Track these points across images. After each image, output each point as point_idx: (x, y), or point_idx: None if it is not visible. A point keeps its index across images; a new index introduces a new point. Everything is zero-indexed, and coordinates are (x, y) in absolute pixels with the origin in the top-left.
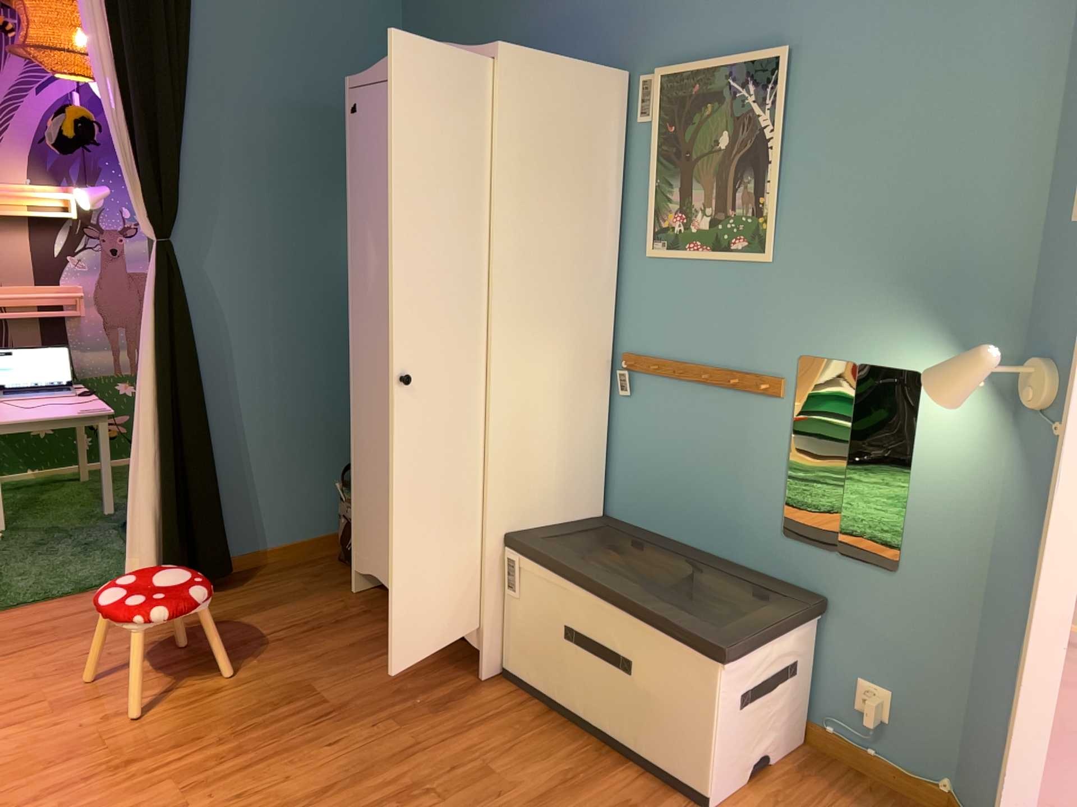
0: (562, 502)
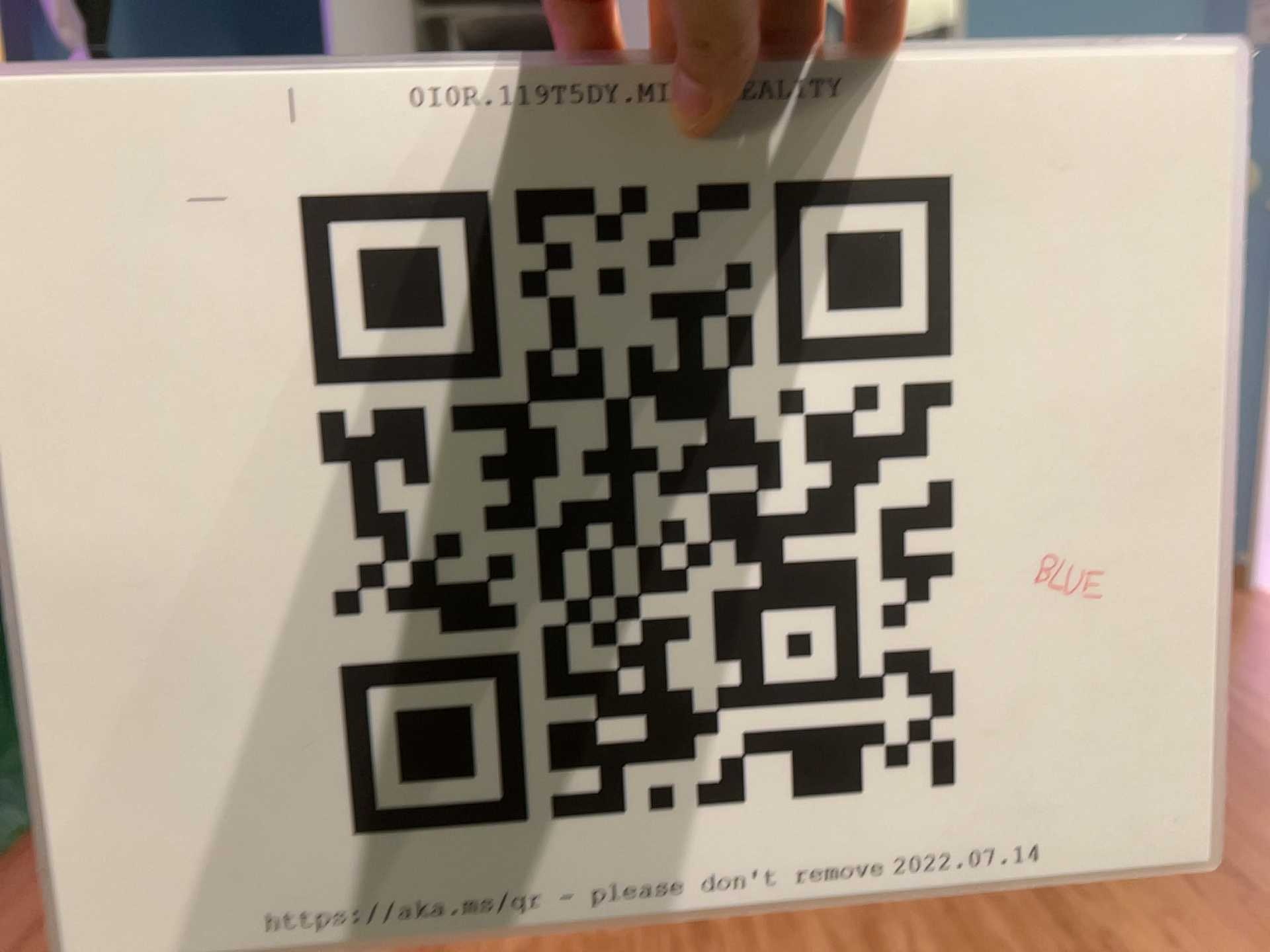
0: None
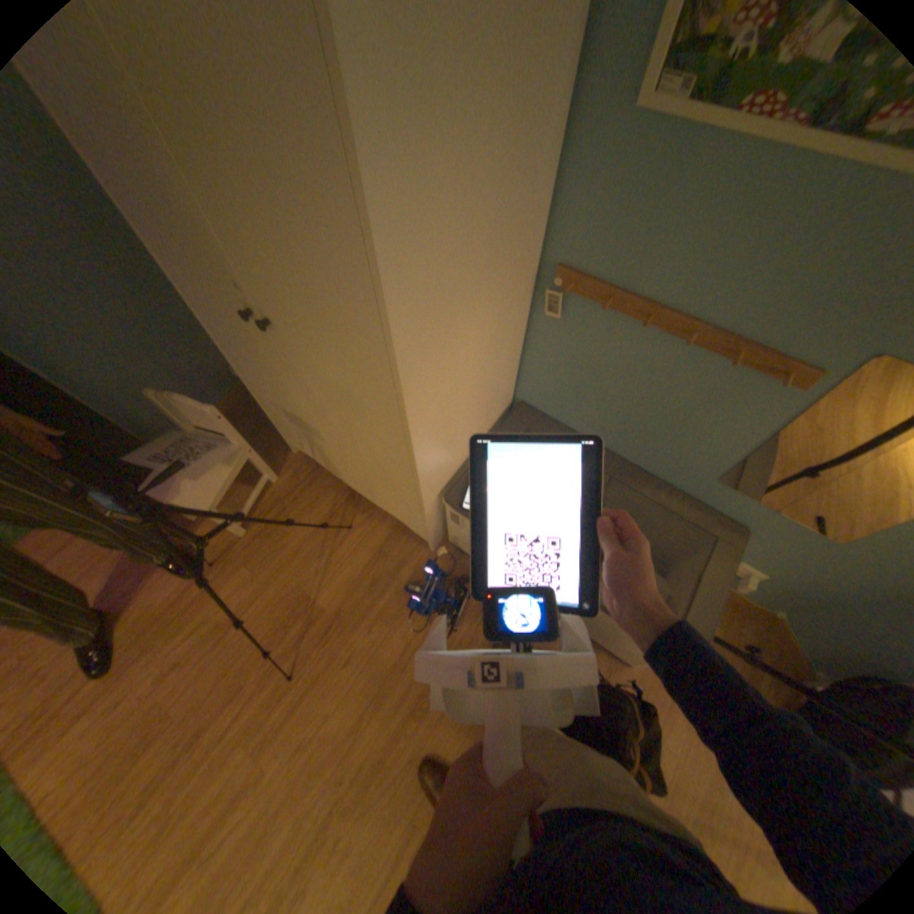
0: (484, 429)
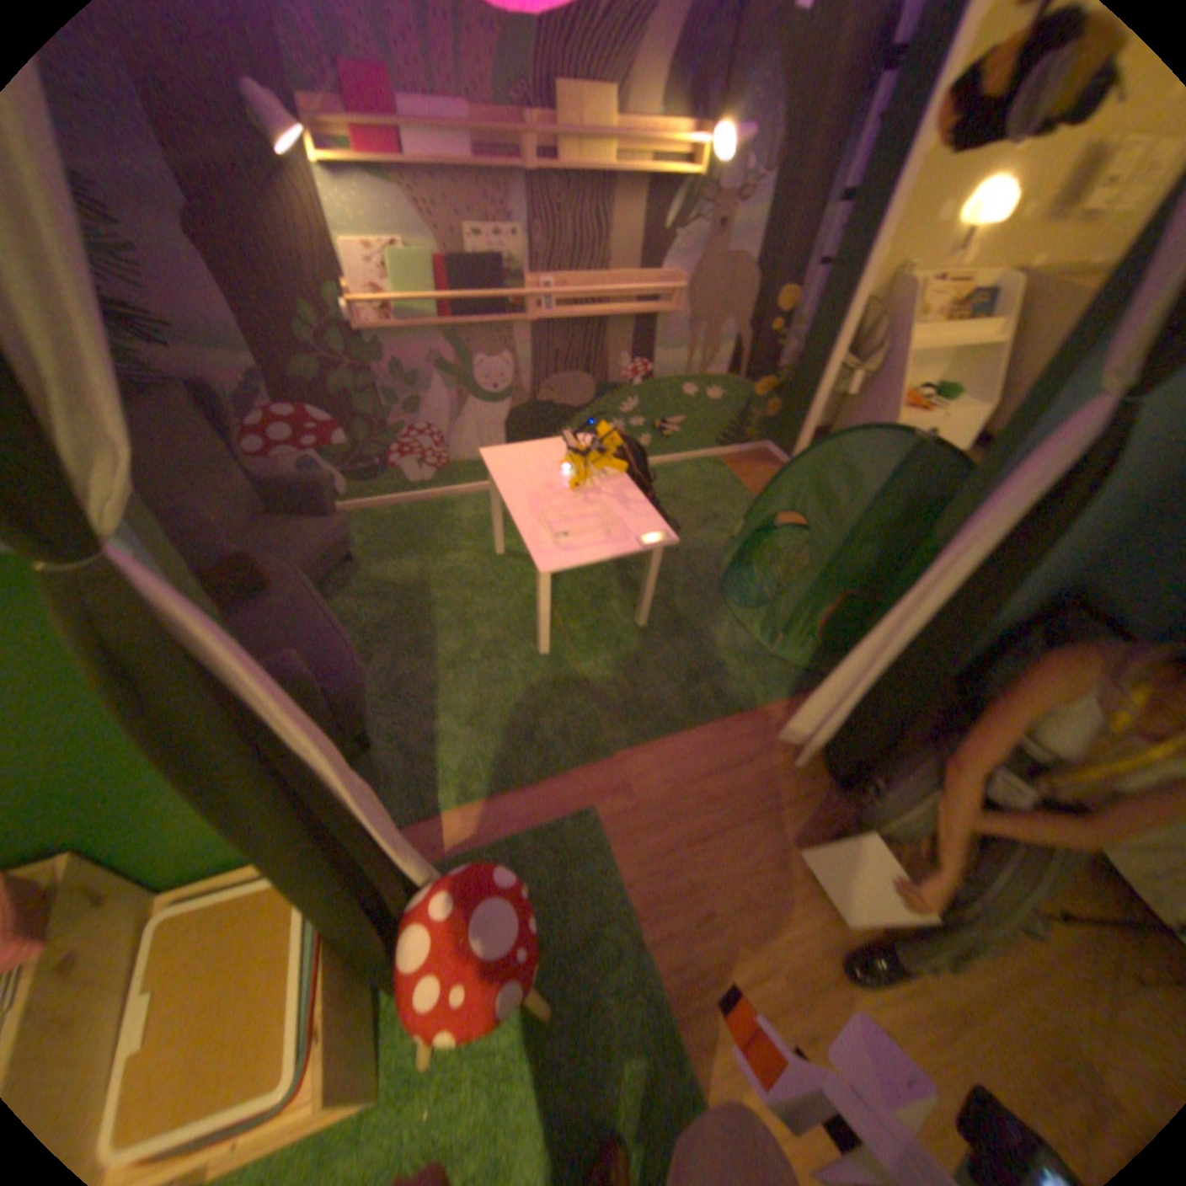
0: None
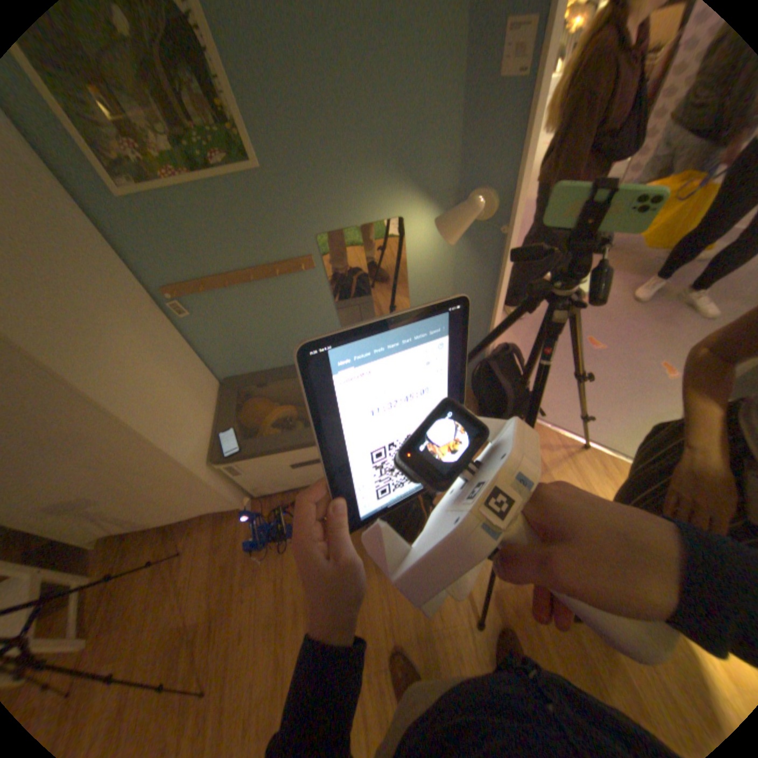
0: (207, 407)
